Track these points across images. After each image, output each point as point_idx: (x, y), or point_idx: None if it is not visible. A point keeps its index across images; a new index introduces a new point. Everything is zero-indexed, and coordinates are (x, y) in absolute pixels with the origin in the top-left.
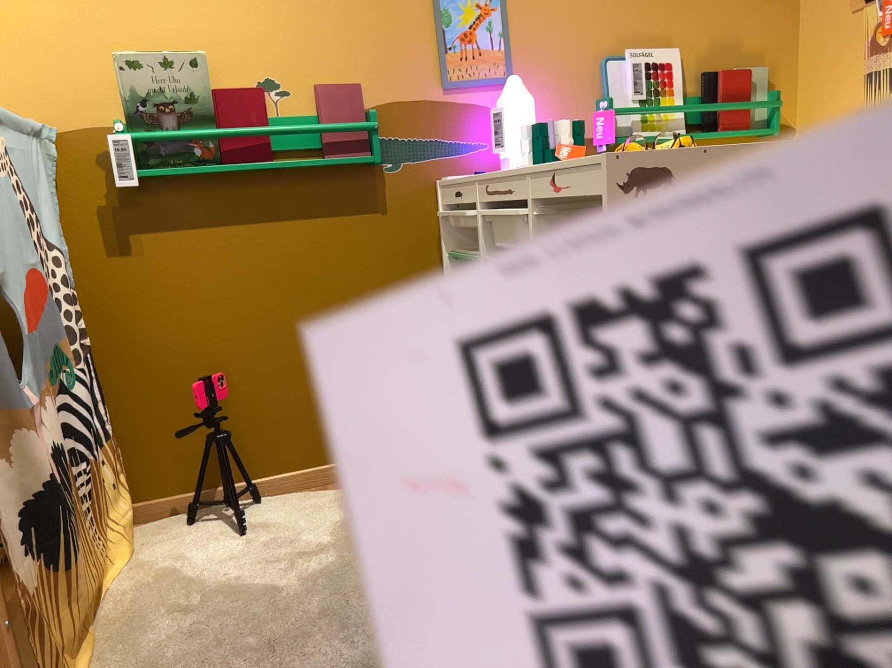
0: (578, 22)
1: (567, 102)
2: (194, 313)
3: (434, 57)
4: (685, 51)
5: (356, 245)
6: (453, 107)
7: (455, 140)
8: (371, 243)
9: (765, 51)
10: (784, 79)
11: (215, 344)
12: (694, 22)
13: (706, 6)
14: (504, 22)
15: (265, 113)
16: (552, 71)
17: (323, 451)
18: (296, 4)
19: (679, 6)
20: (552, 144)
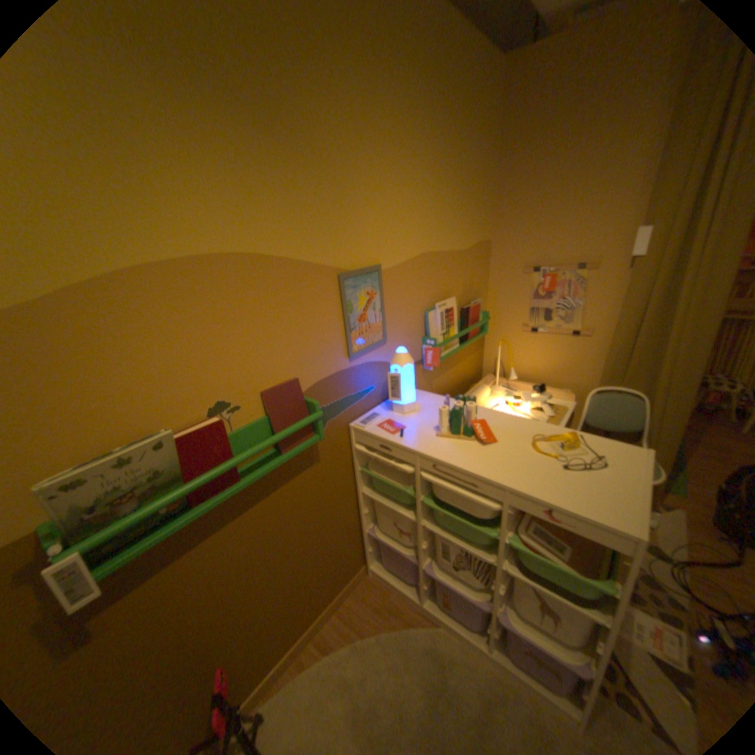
0: (415, 290)
1: (410, 343)
2: (177, 634)
3: (344, 338)
4: (455, 296)
5: (302, 495)
6: (355, 370)
7: (357, 391)
8: (312, 488)
9: (480, 287)
10: (484, 300)
11: (202, 641)
12: (459, 278)
13: (463, 268)
14: (382, 301)
15: (227, 441)
16: (404, 326)
17: (293, 638)
18: (236, 324)
19: (454, 270)
20: (470, 425)
